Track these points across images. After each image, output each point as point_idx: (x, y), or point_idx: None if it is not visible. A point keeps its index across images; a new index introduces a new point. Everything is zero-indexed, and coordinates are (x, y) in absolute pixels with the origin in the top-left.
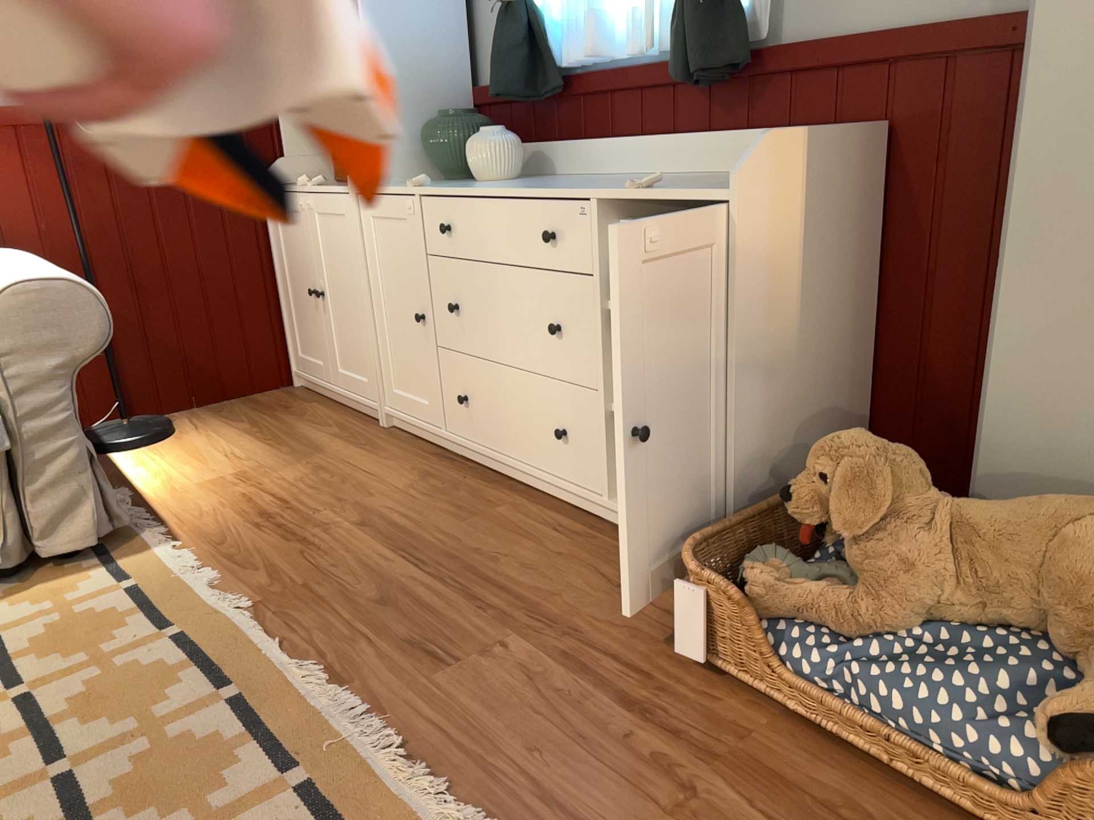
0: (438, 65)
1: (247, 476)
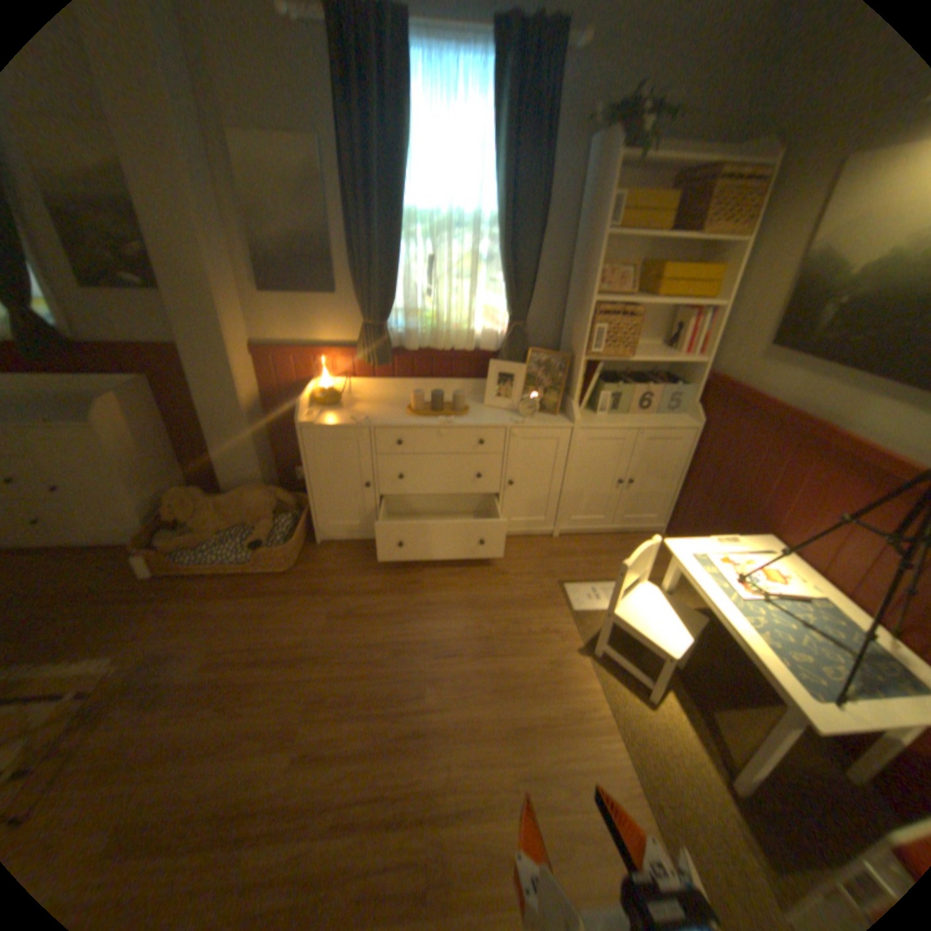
0: None
1: None
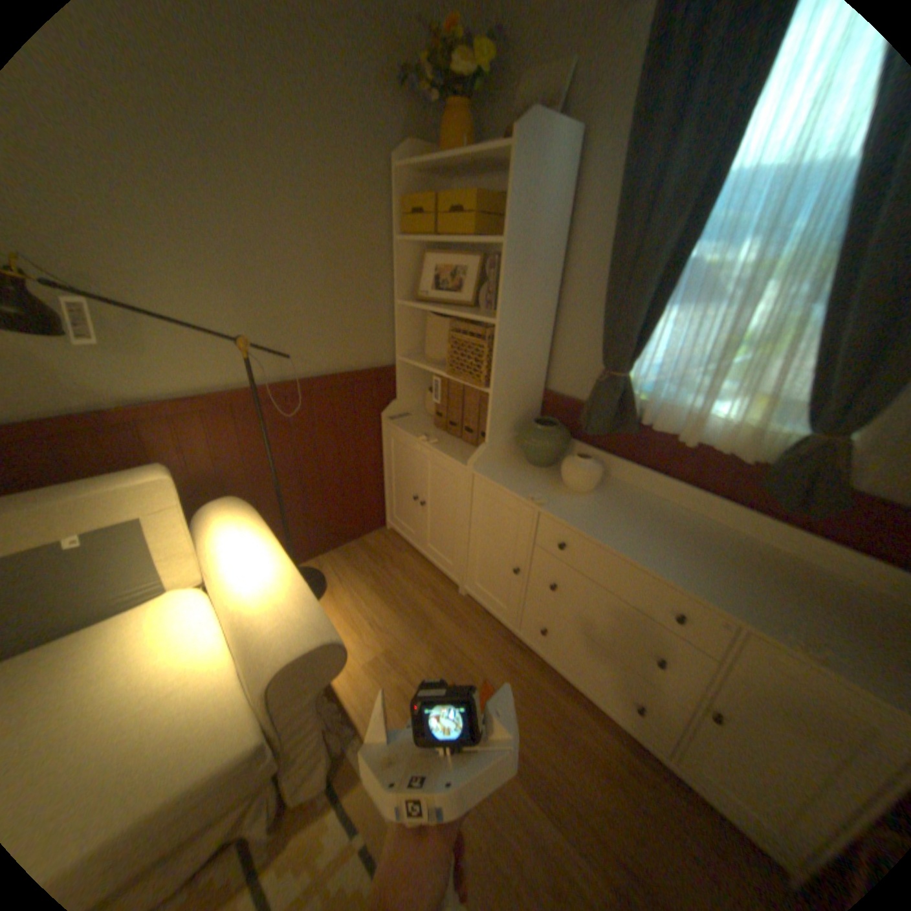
0: (532, 377)
1: (393, 656)
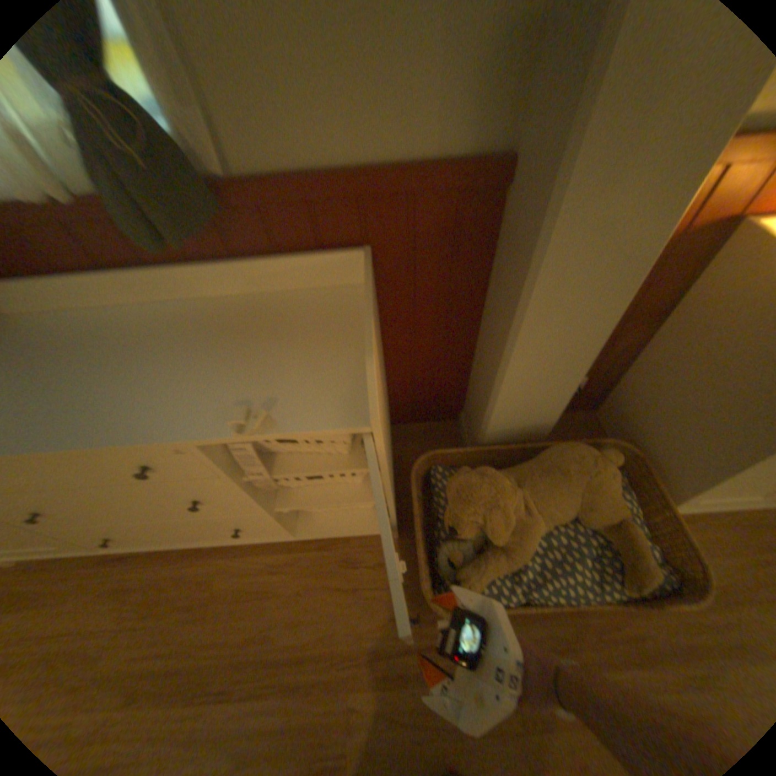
0: None
1: None
